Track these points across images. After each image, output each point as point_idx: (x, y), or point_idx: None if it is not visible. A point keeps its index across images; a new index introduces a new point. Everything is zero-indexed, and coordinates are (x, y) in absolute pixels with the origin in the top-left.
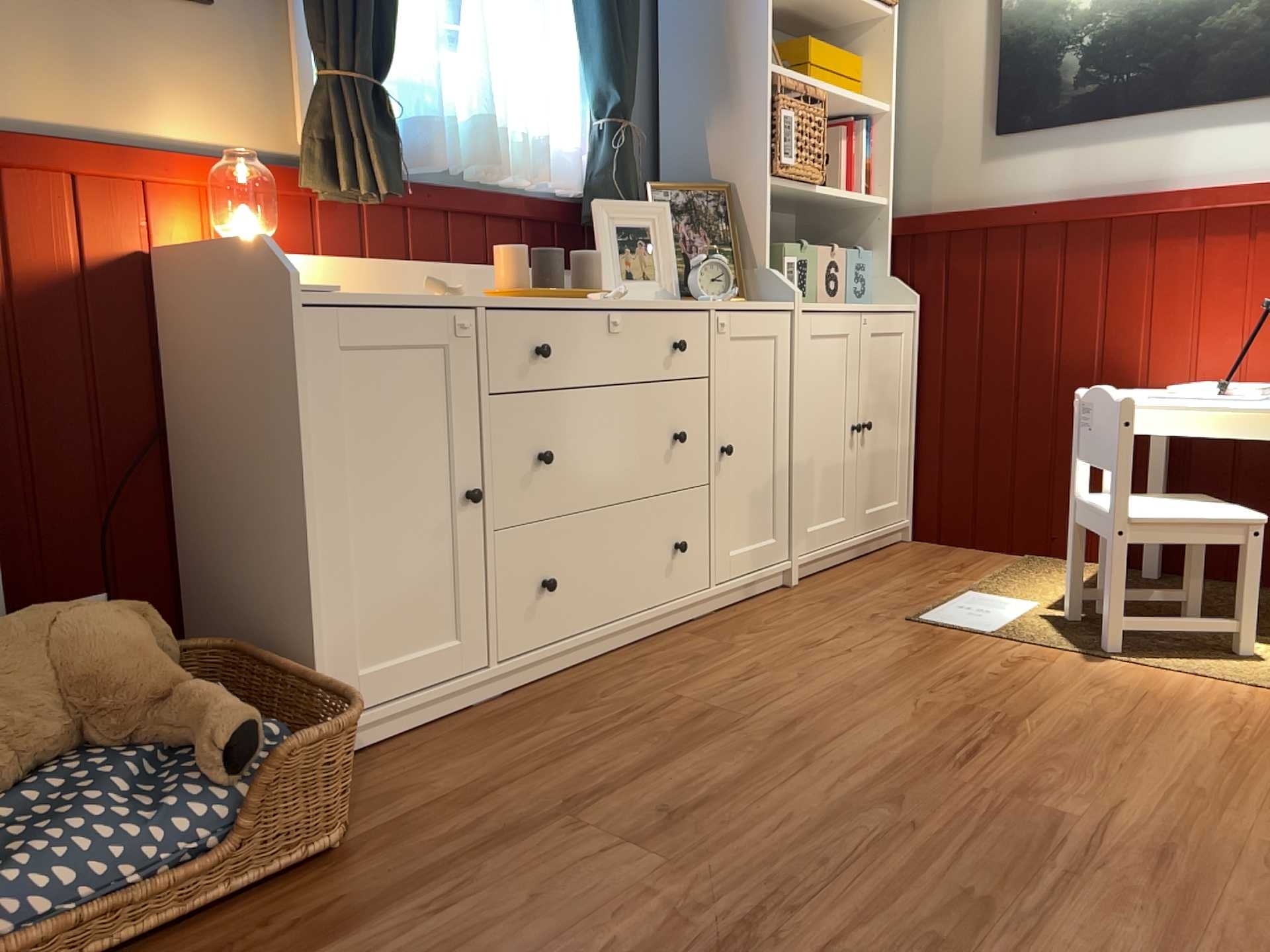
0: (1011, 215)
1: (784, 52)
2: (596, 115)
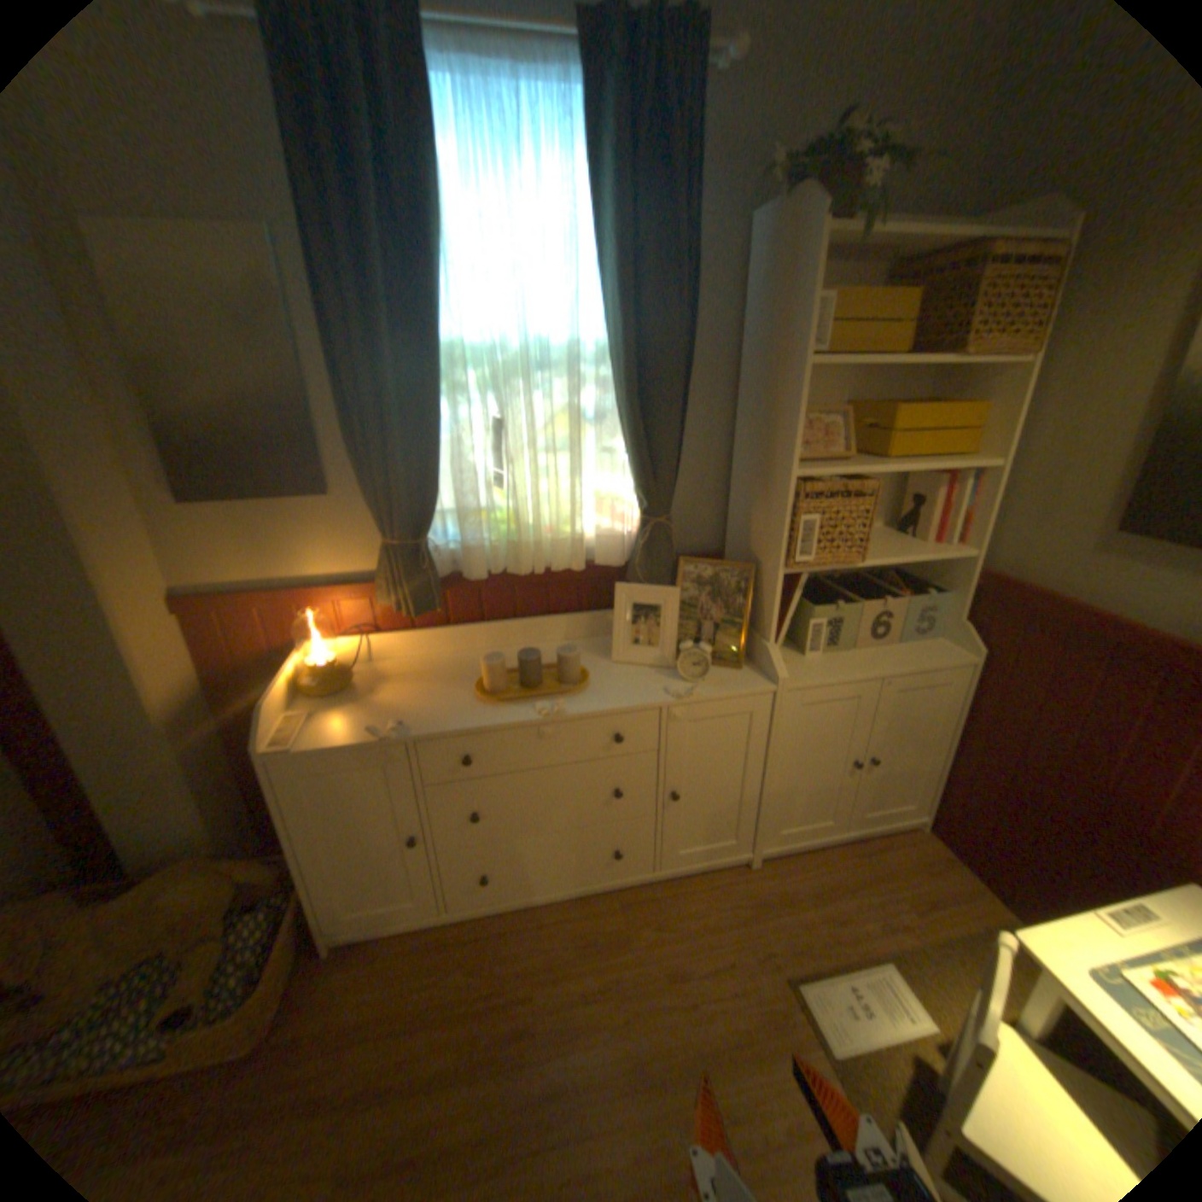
0: (1106, 627)
1: (876, 411)
2: (638, 508)
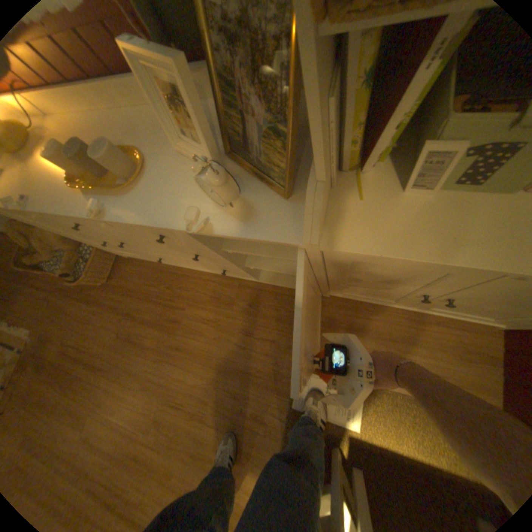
0: None
1: None
2: None
